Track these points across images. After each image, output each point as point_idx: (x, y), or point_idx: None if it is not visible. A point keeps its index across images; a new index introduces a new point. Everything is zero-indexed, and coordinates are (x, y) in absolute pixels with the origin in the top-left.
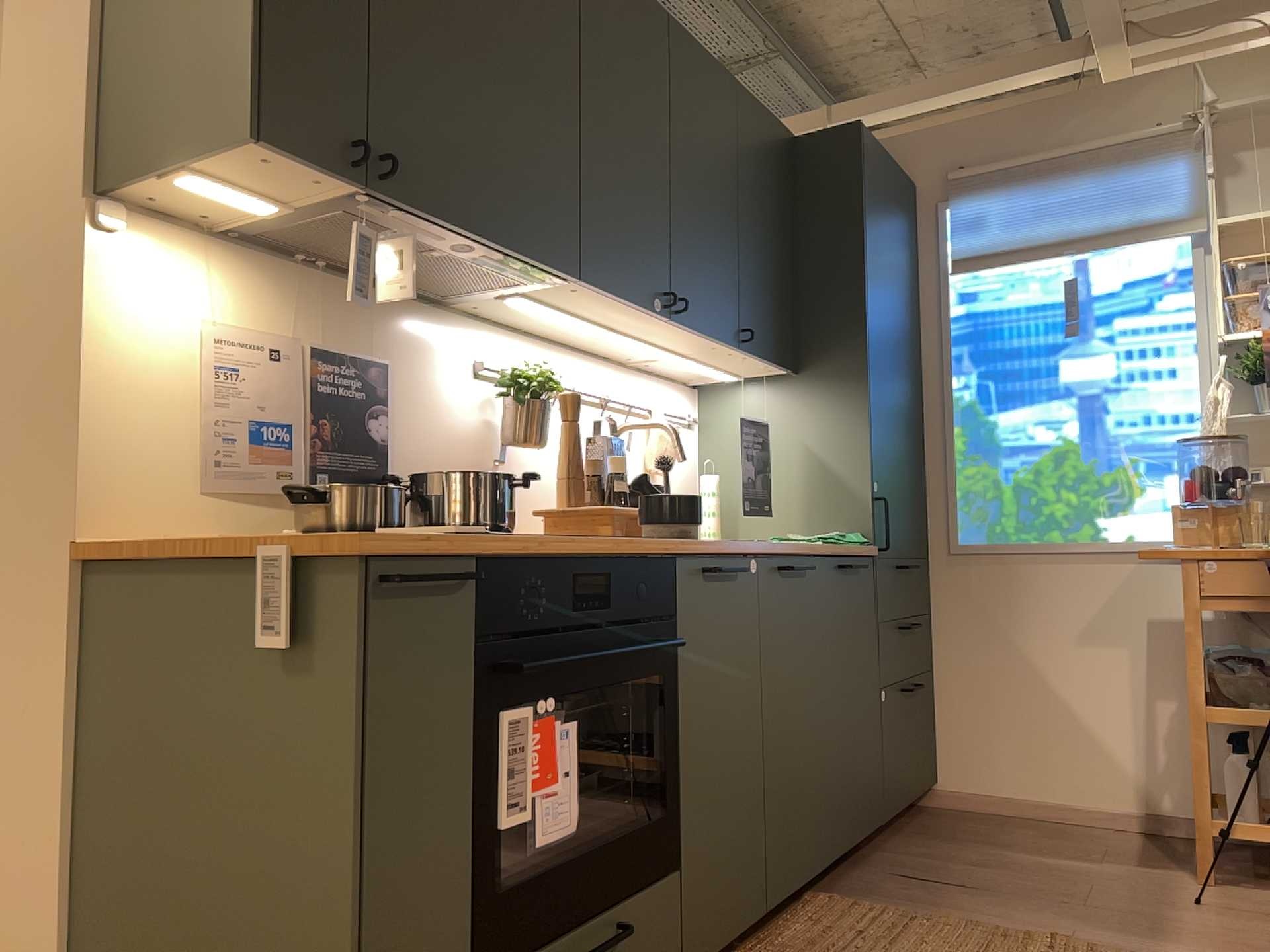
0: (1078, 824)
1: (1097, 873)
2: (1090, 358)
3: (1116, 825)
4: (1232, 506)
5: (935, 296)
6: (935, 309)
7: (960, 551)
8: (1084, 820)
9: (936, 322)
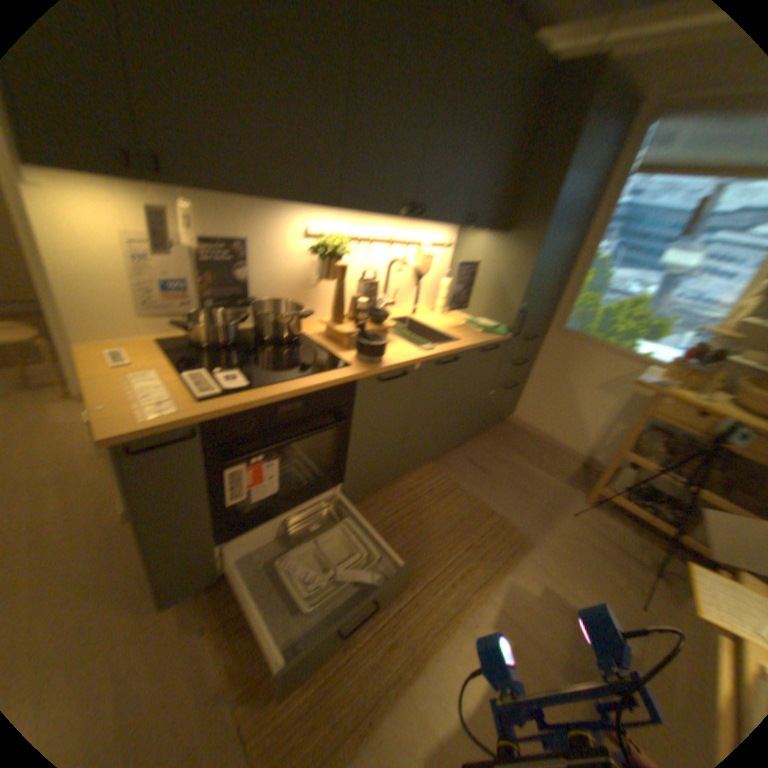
0: (559, 450)
1: (546, 483)
2: (688, 252)
3: (574, 457)
4: (709, 369)
5: (617, 186)
6: (613, 195)
7: (563, 331)
8: (563, 450)
9: (610, 203)
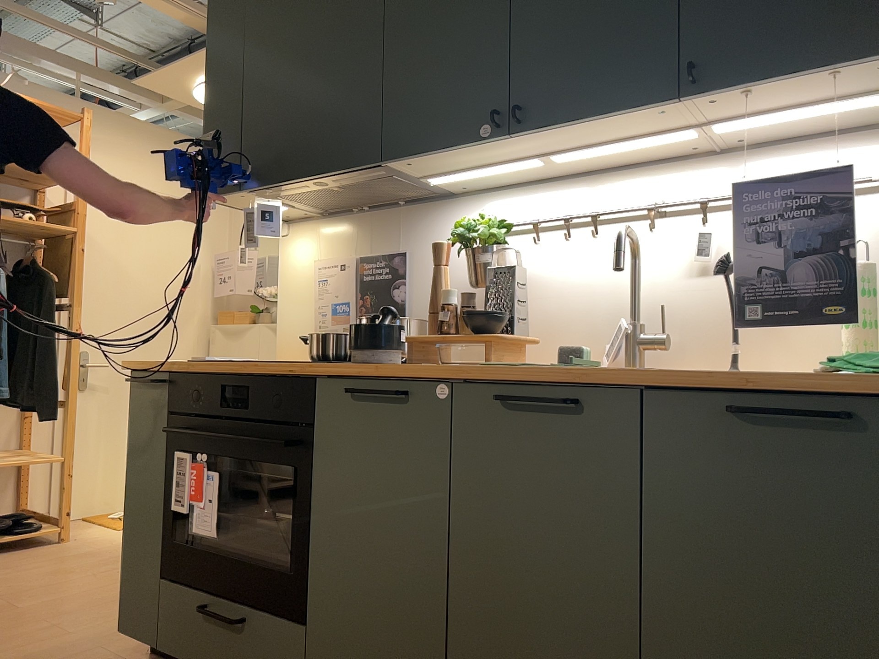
0: None
1: None
2: None
3: None
4: None
5: None
6: None
7: None
8: None
9: None
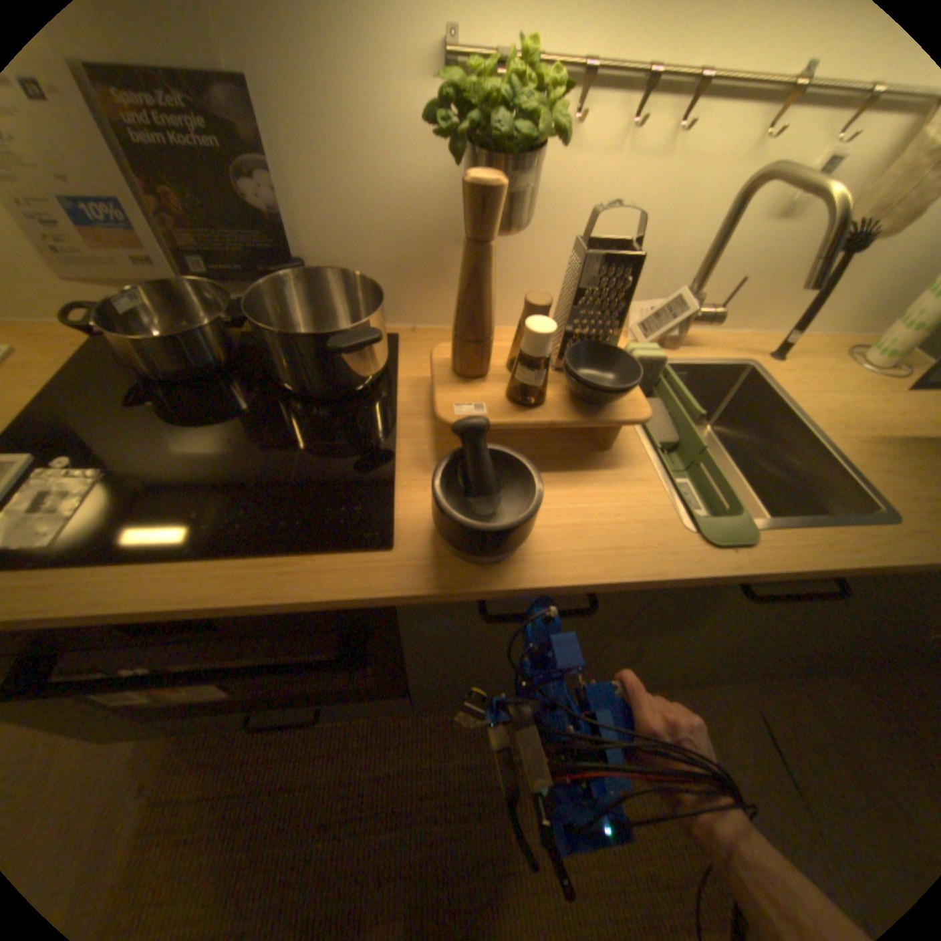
0: None
1: None
2: None
3: None
4: None
5: None
6: None
7: None
8: None
9: None
